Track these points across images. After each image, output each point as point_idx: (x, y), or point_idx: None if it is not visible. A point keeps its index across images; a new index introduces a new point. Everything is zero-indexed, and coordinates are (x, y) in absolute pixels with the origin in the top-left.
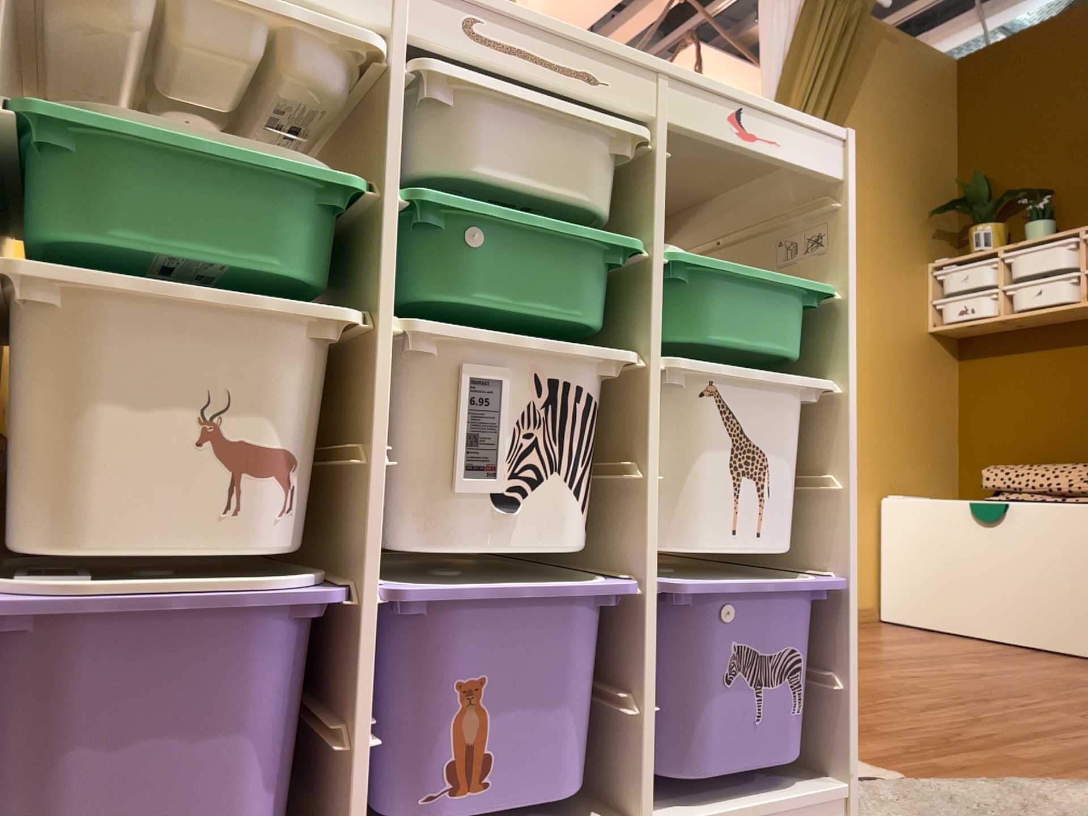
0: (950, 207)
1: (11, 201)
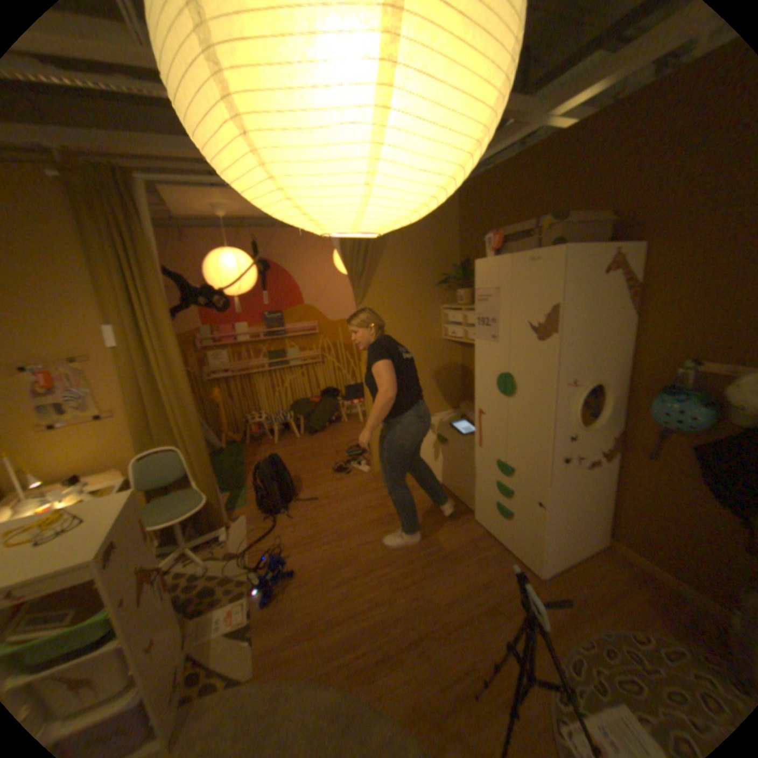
0: (451, 278)
1: None
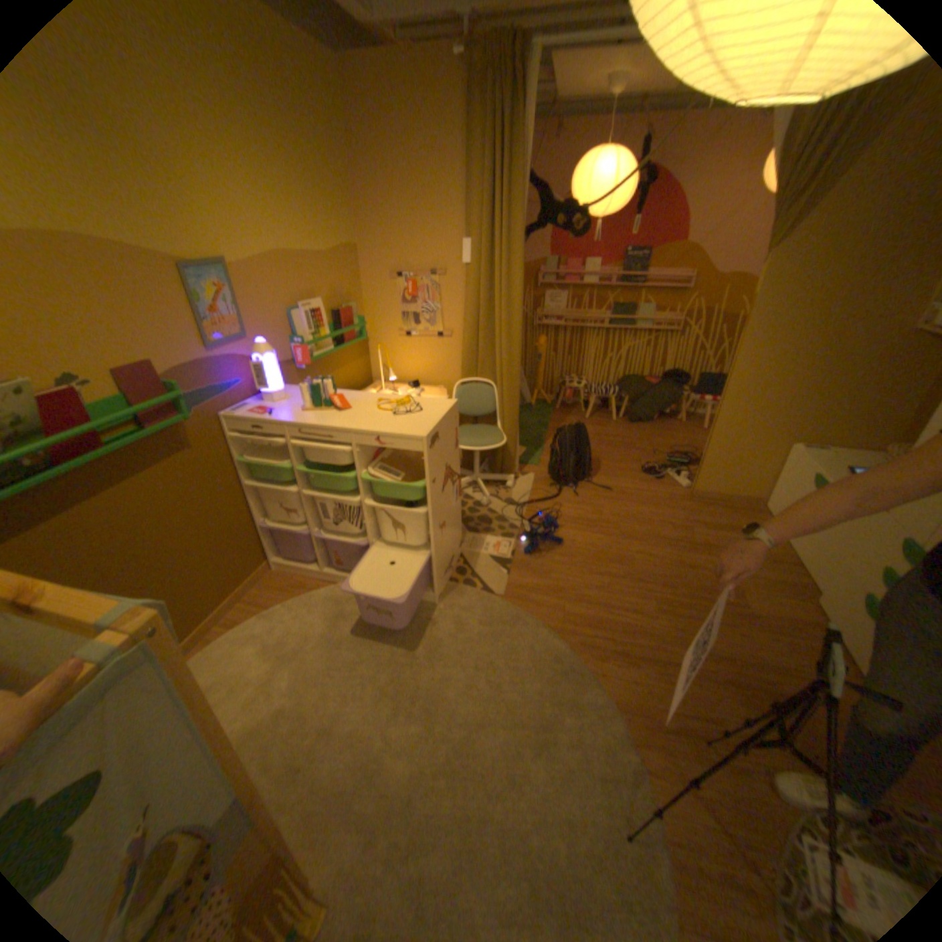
0: None
1: (248, 467)
